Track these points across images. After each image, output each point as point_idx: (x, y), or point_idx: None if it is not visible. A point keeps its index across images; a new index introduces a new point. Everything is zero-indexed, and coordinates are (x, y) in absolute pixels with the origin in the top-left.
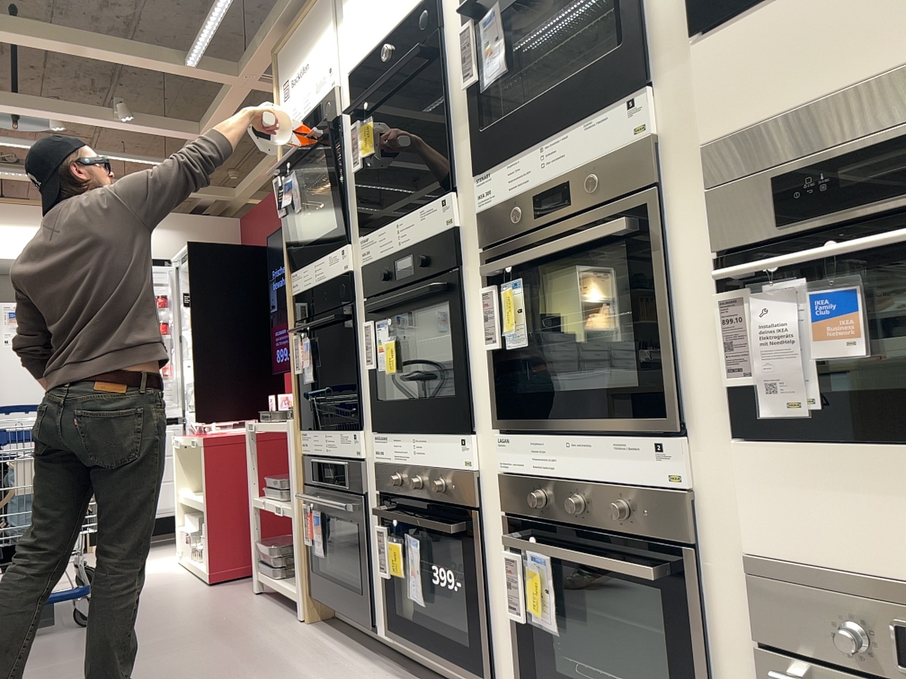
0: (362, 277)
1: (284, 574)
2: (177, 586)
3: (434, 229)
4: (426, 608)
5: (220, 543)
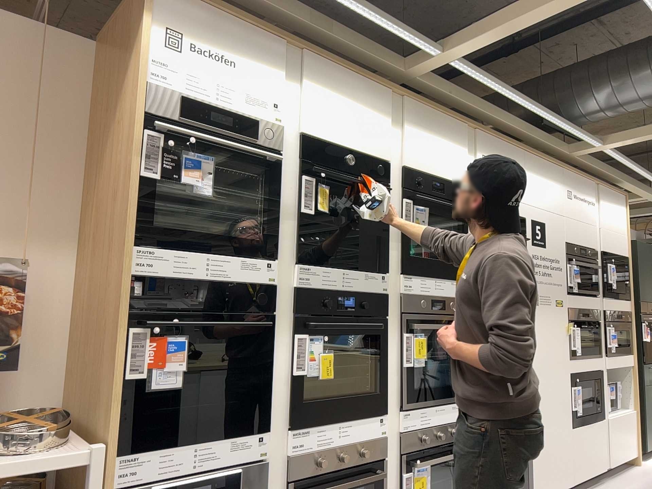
0: (291, 293)
1: None
2: None
3: (373, 288)
4: None
5: None
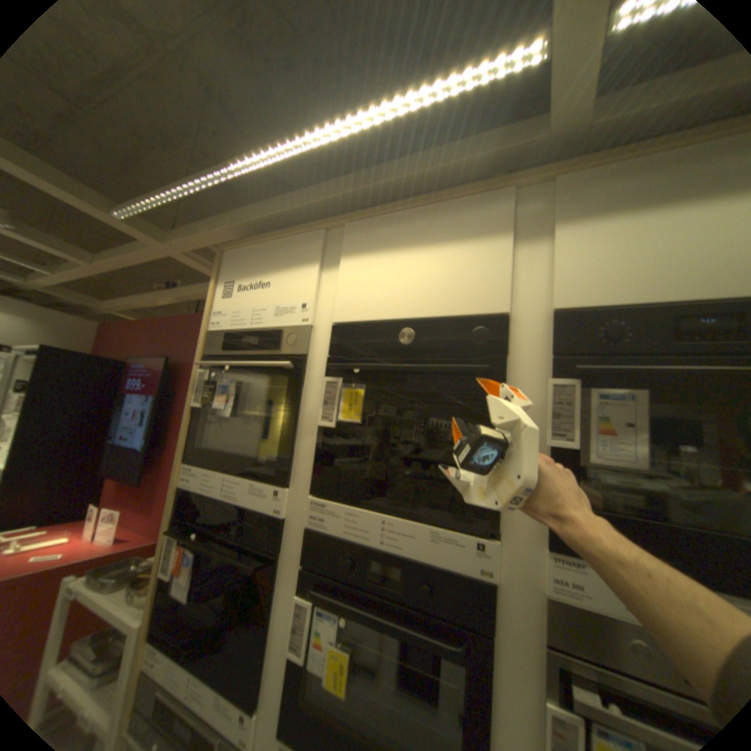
0: (302, 537)
1: None
2: None
3: (458, 567)
4: None
5: None
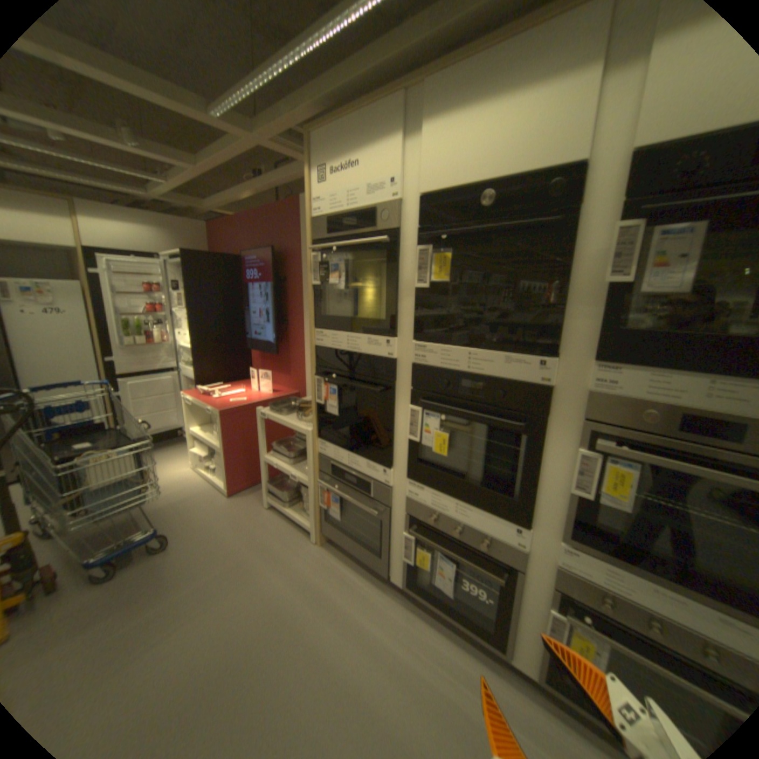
0: (409, 370)
1: (290, 504)
2: (204, 500)
3: (524, 377)
4: (454, 599)
5: (233, 474)
